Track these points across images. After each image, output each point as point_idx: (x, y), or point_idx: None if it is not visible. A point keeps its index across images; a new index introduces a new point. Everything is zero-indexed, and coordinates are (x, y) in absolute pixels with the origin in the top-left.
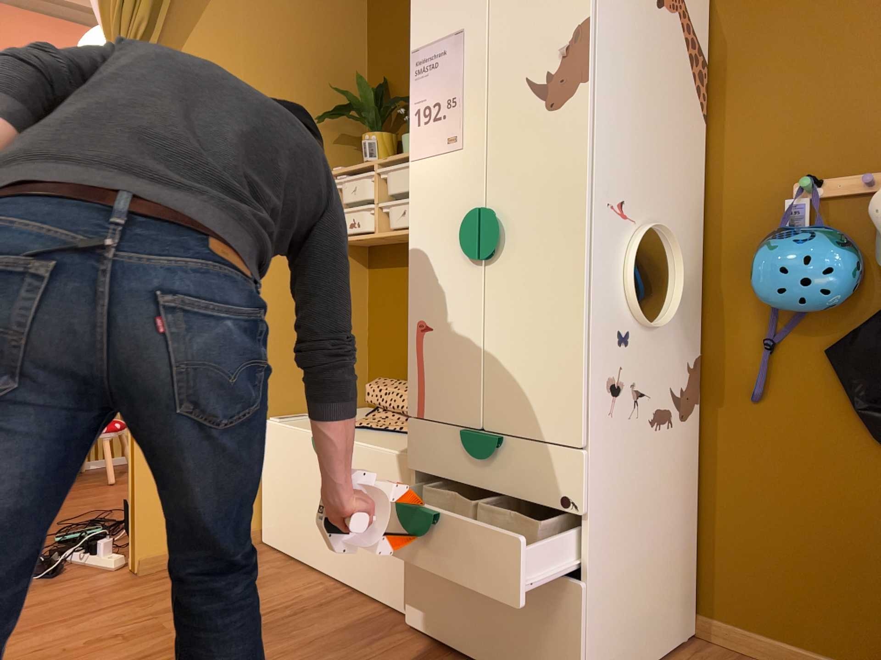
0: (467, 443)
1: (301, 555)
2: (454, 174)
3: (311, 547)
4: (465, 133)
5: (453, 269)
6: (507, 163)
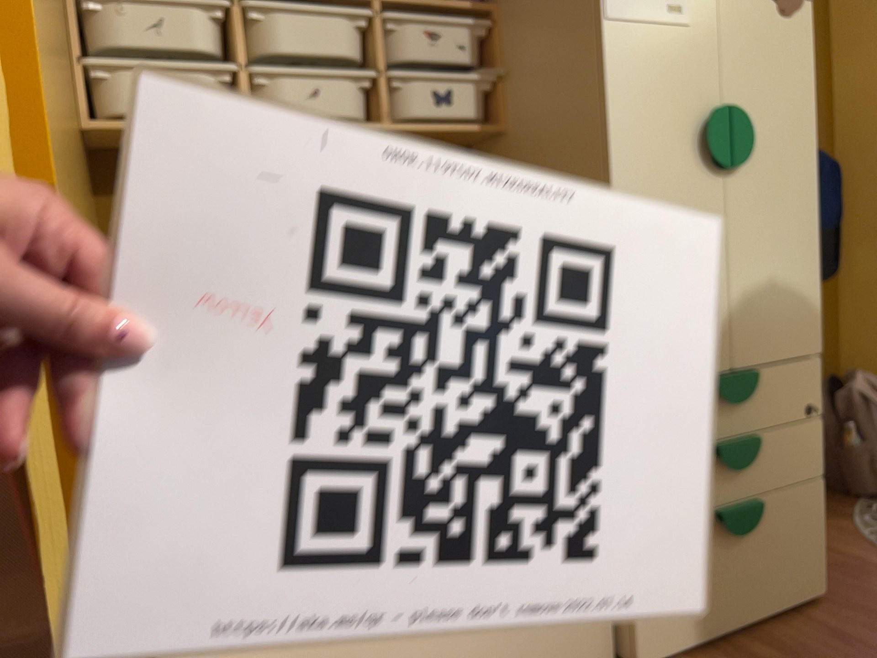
0: (729, 389)
1: None
2: (679, 55)
3: None
4: (692, 5)
5: (686, 180)
6: (745, 59)
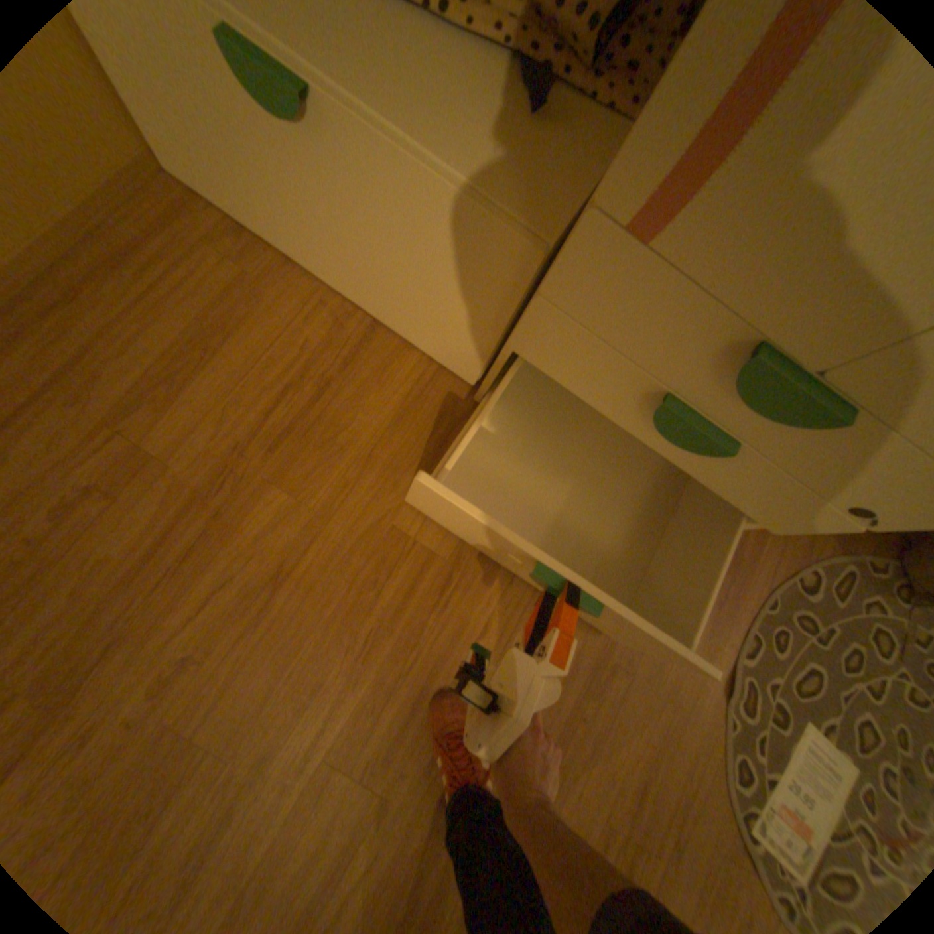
0: (757, 381)
1: (262, 234)
2: None
3: (281, 236)
4: None
5: None
6: None
